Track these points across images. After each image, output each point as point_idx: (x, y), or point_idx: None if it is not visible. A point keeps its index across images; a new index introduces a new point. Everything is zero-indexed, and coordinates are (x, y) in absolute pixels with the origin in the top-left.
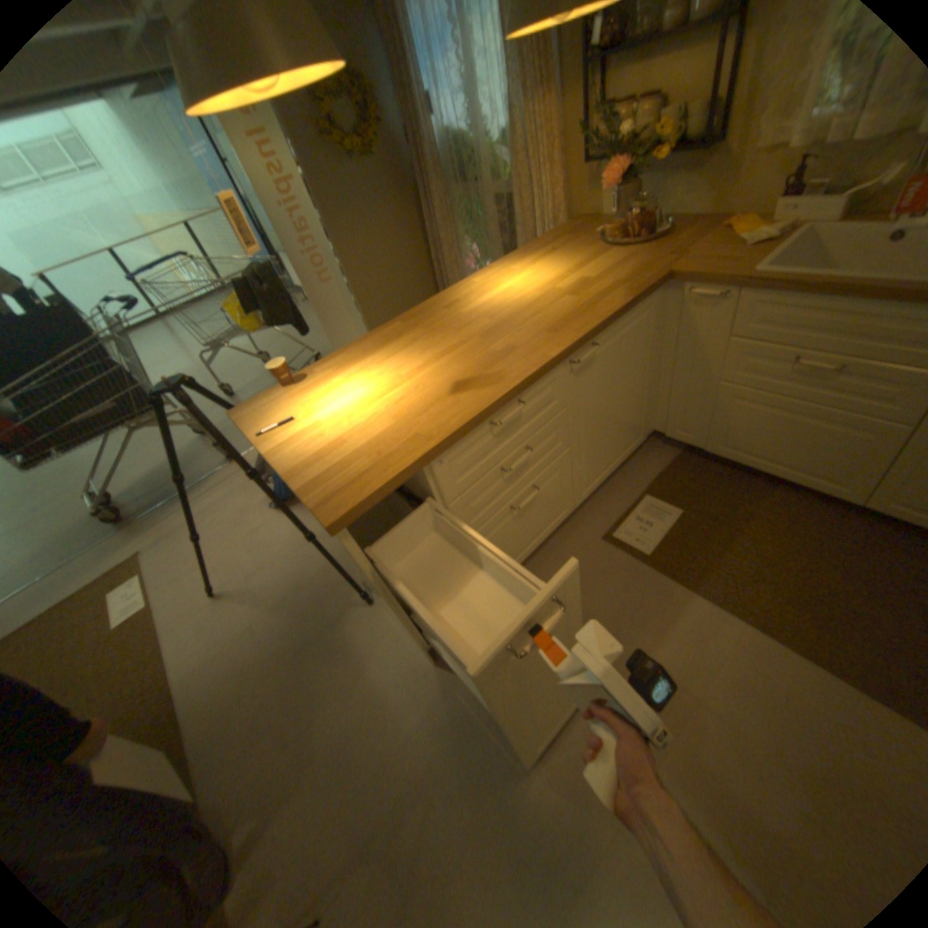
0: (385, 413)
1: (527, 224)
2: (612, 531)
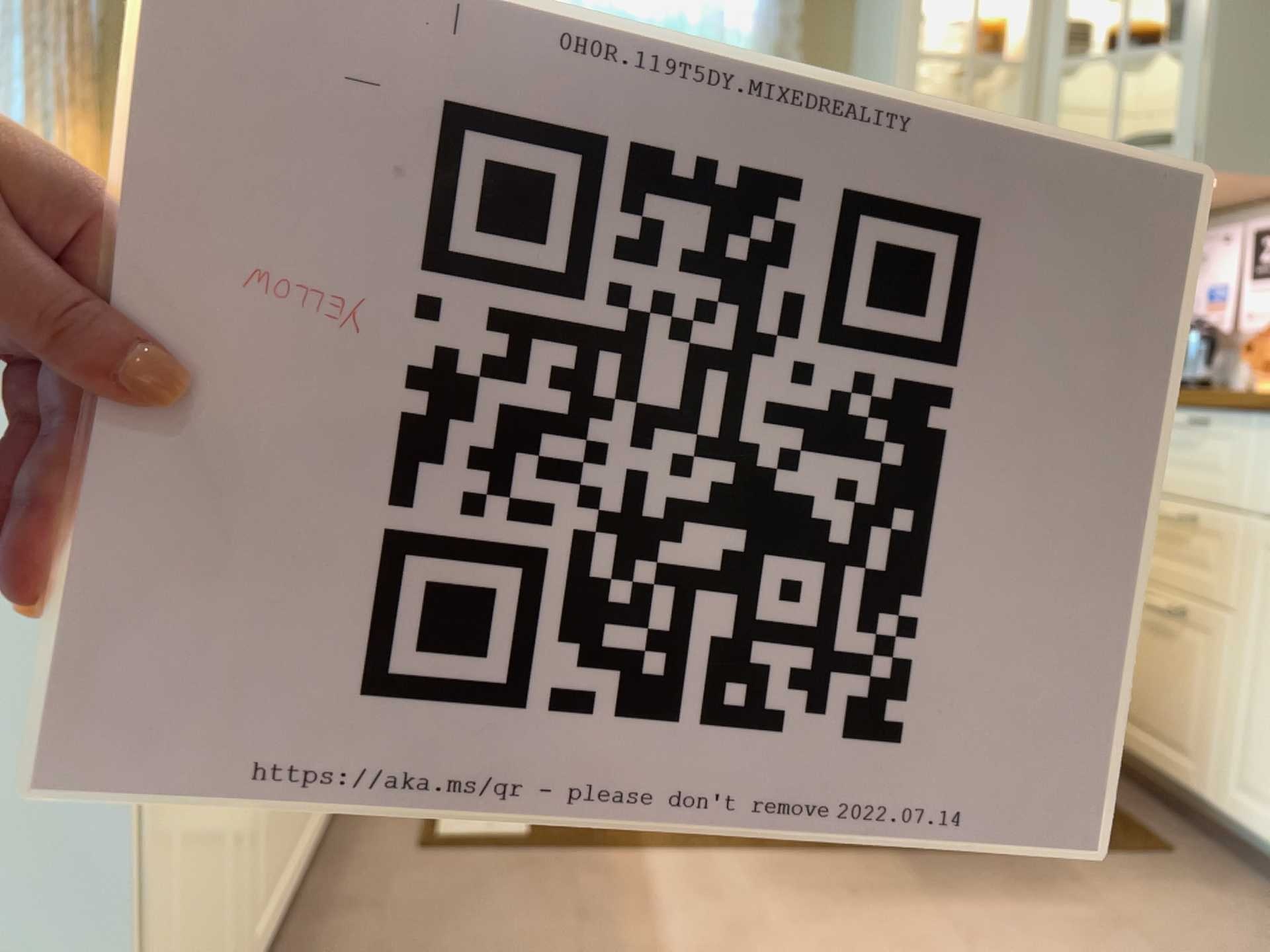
0: None
1: None
2: (426, 834)
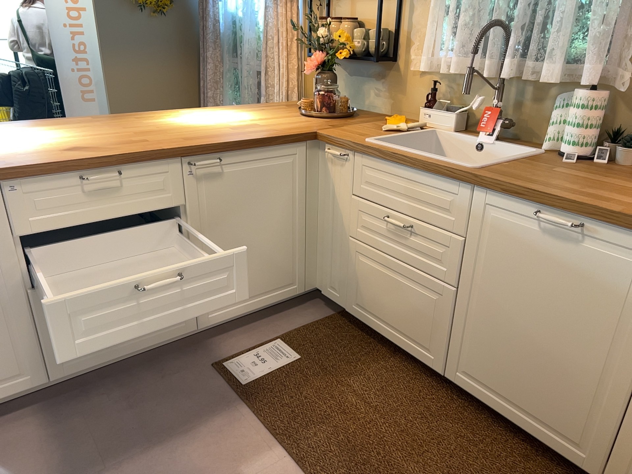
0: (1, 151)
1: (271, 97)
2: (225, 360)
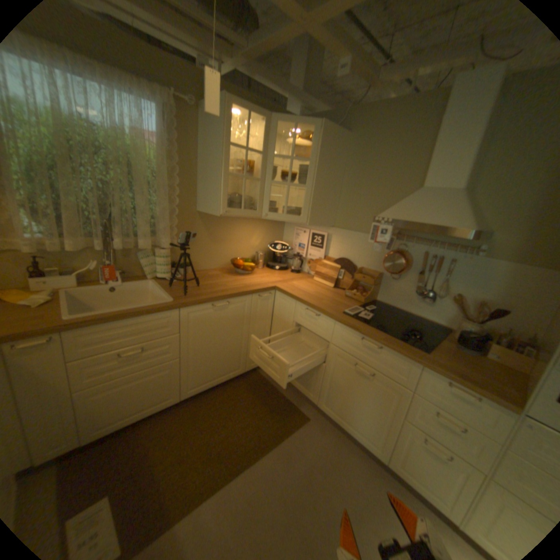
0: None
1: None
2: None
